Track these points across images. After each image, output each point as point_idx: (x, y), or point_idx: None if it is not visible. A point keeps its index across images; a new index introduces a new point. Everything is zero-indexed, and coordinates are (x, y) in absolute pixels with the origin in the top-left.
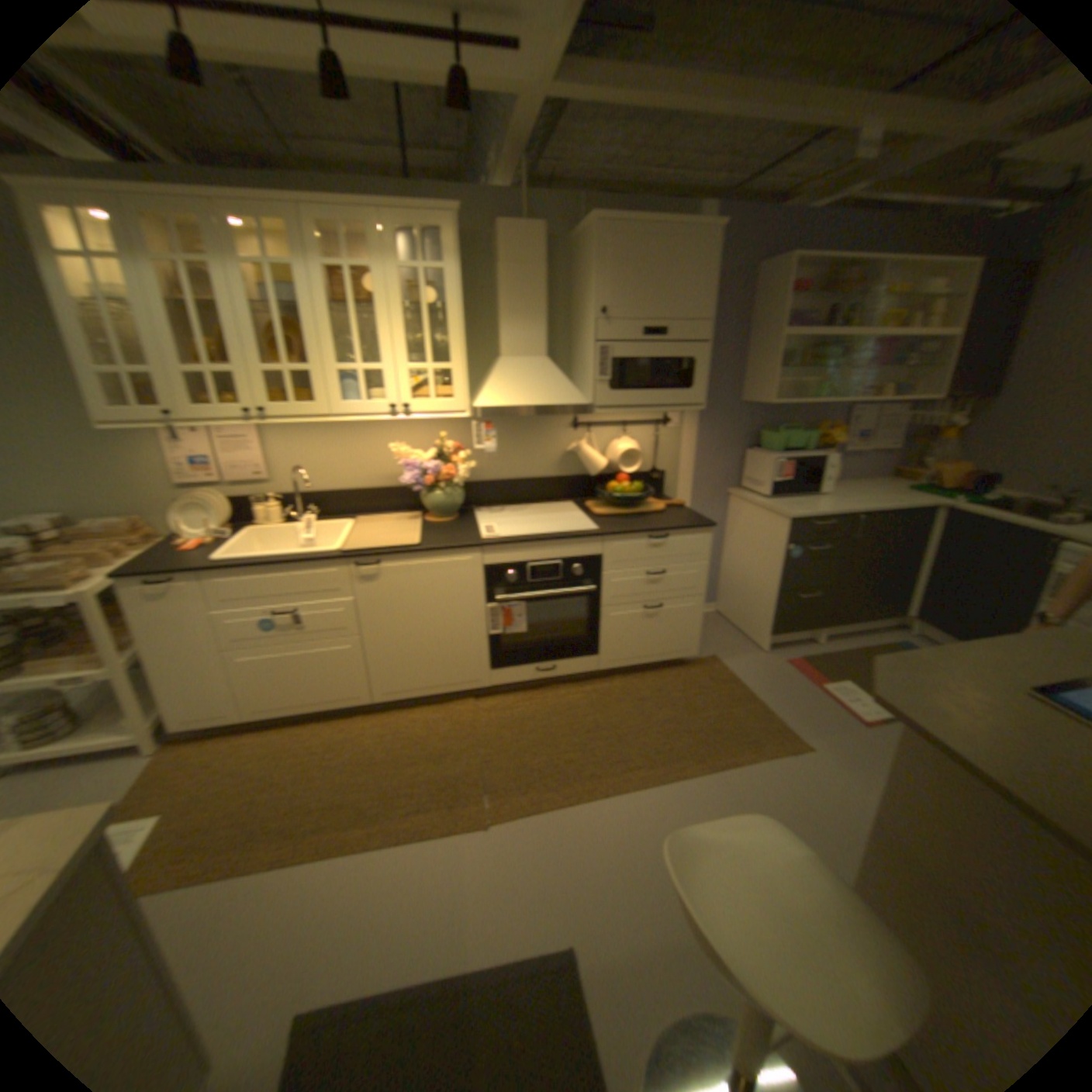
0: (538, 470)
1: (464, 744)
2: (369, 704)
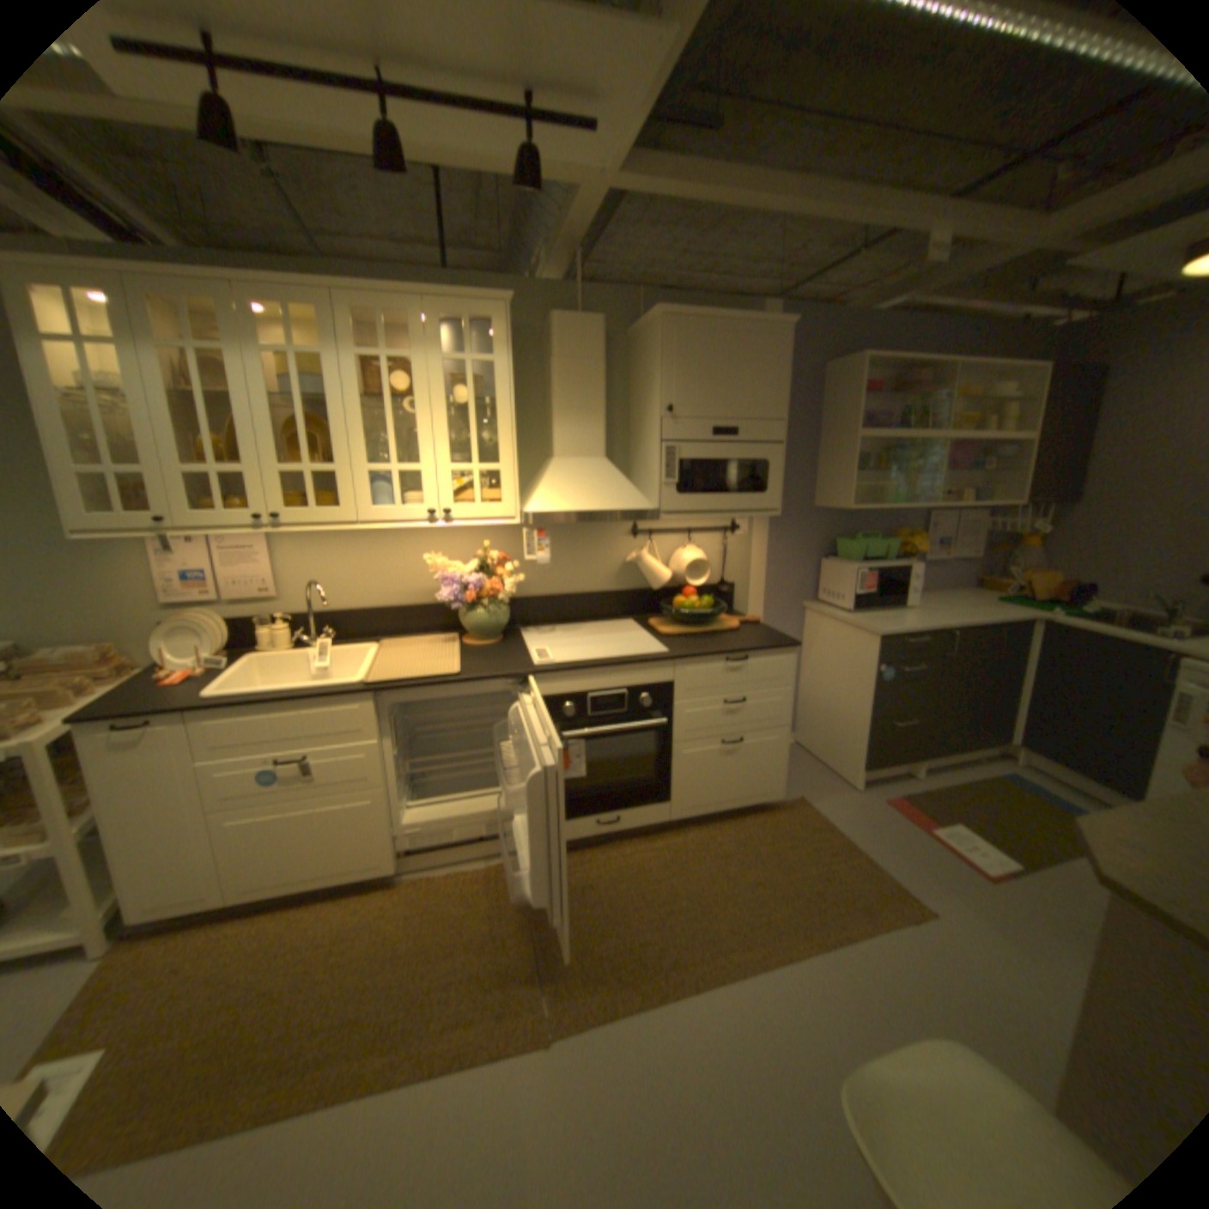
0: (591, 583)
1: (509, 926)
2: (386, 877)
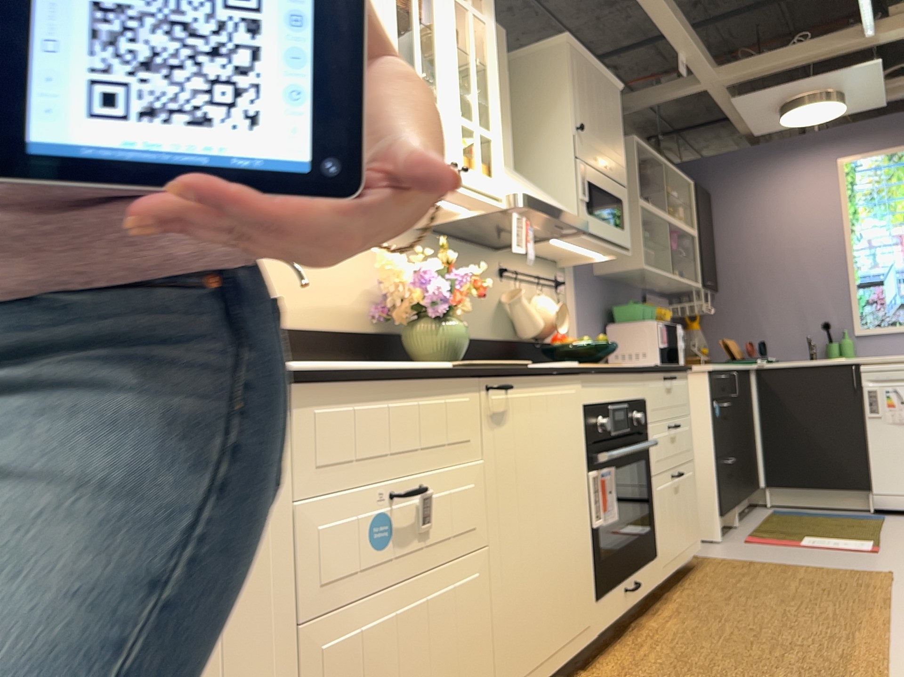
0: (478, 326)
1: None
2: None
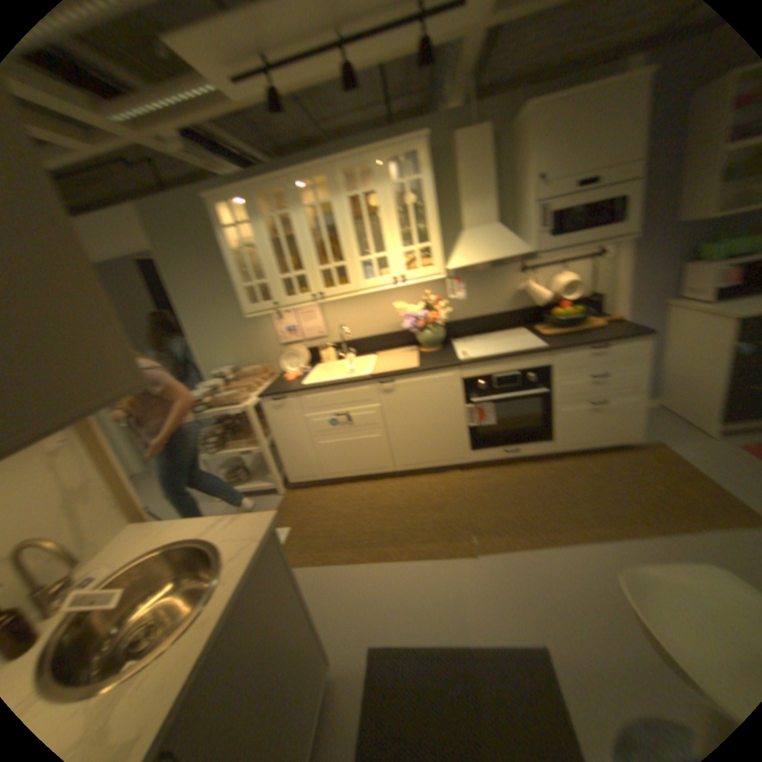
0: (493, 306)
1: (453, 499)
2: (389, 471)
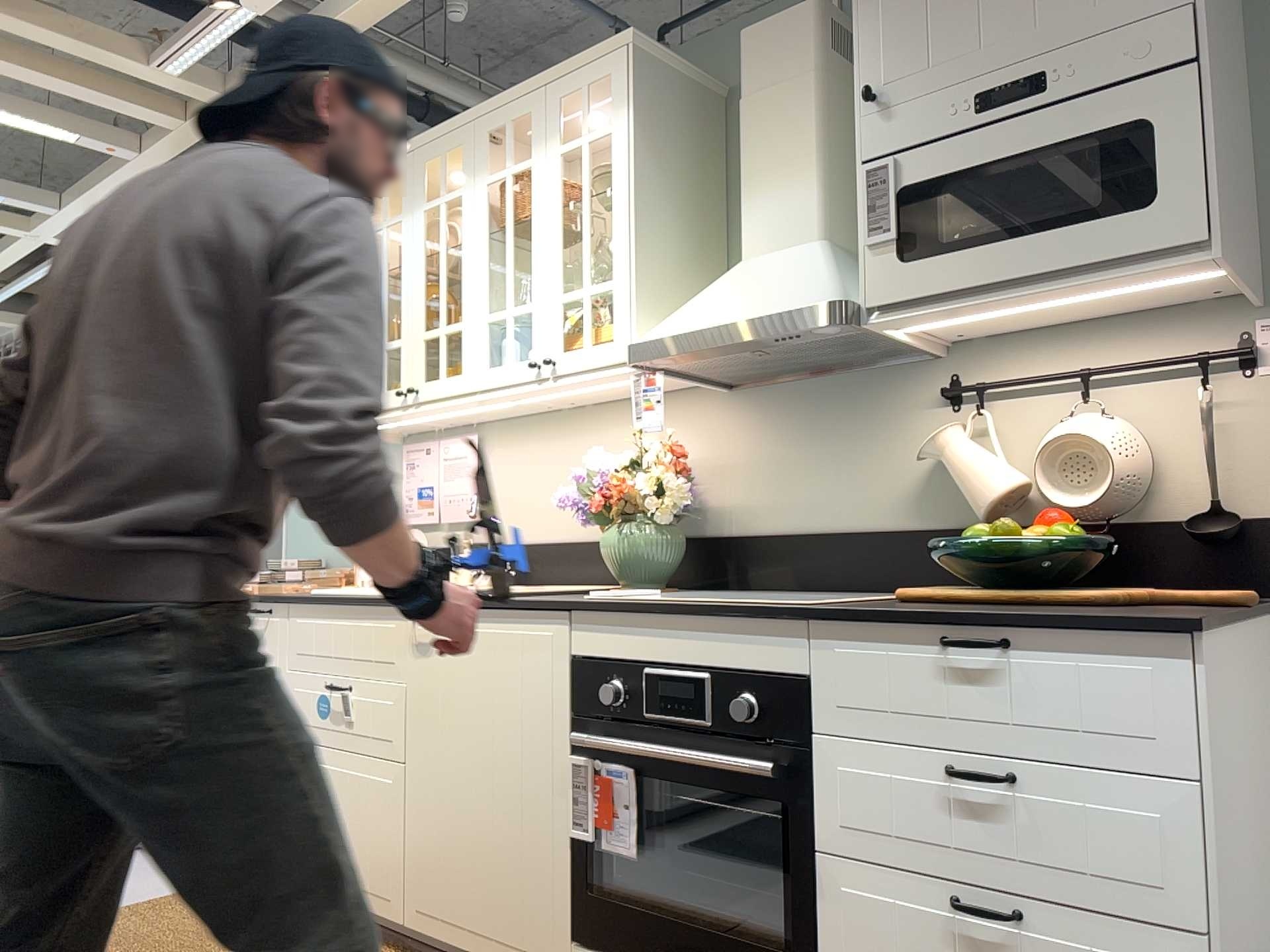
0: (864, 509)
1: None
2: (395, 923)
